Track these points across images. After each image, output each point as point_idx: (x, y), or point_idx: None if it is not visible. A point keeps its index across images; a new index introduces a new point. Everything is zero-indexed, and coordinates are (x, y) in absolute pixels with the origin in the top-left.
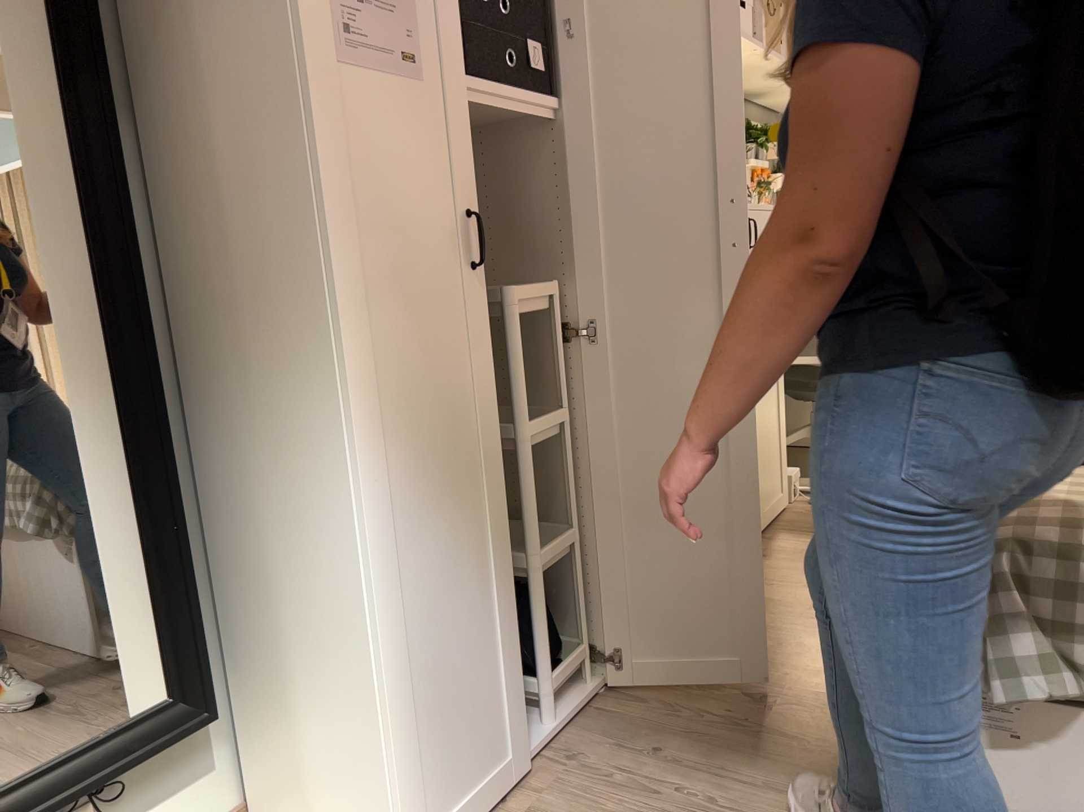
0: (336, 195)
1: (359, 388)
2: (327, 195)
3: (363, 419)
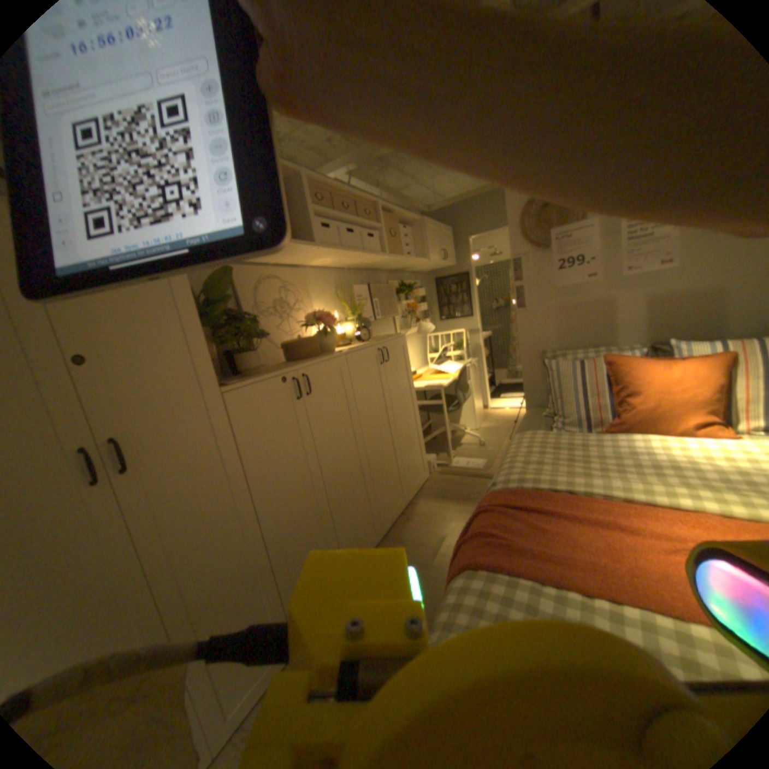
0: None
1: None
2: None
3: None
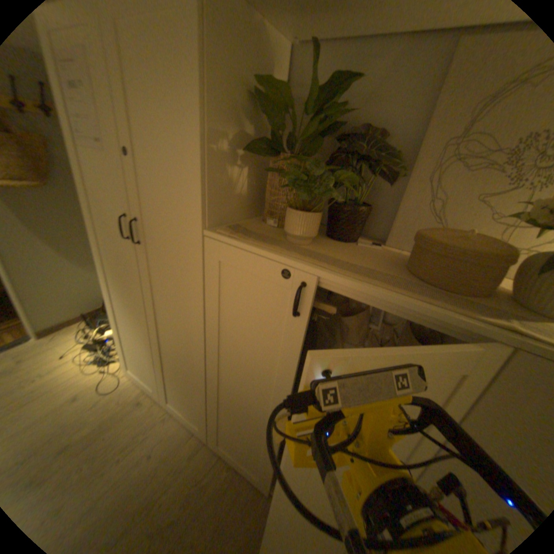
0: (83, 195)
1: (98, 255)
2: (81, 194)
3: (100, 264)
